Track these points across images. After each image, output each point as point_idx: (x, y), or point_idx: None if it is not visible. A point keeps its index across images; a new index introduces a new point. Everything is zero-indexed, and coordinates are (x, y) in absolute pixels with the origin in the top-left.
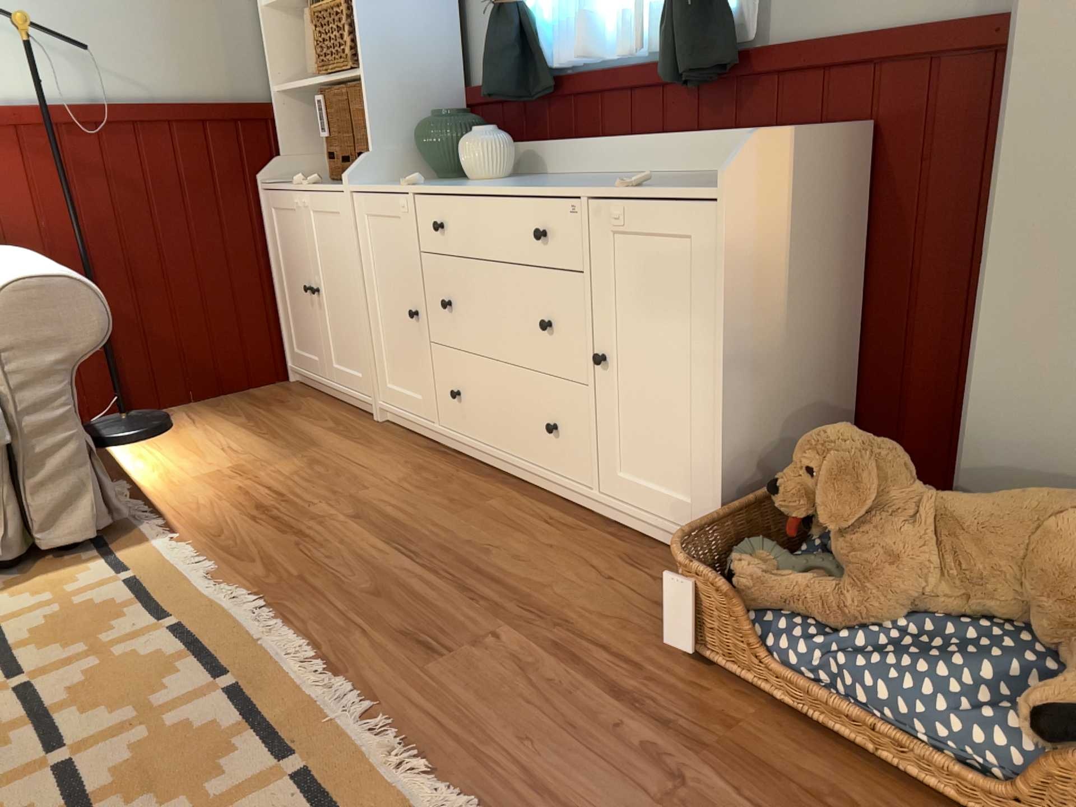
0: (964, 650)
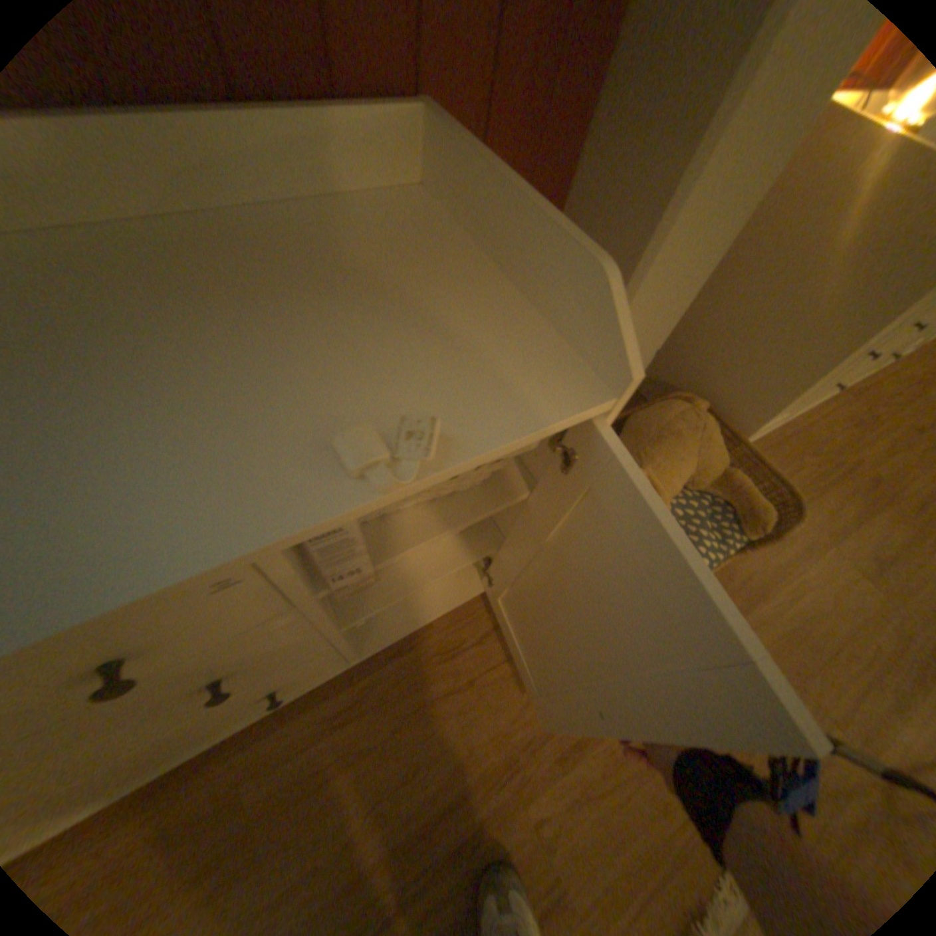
0: (693, 524)
